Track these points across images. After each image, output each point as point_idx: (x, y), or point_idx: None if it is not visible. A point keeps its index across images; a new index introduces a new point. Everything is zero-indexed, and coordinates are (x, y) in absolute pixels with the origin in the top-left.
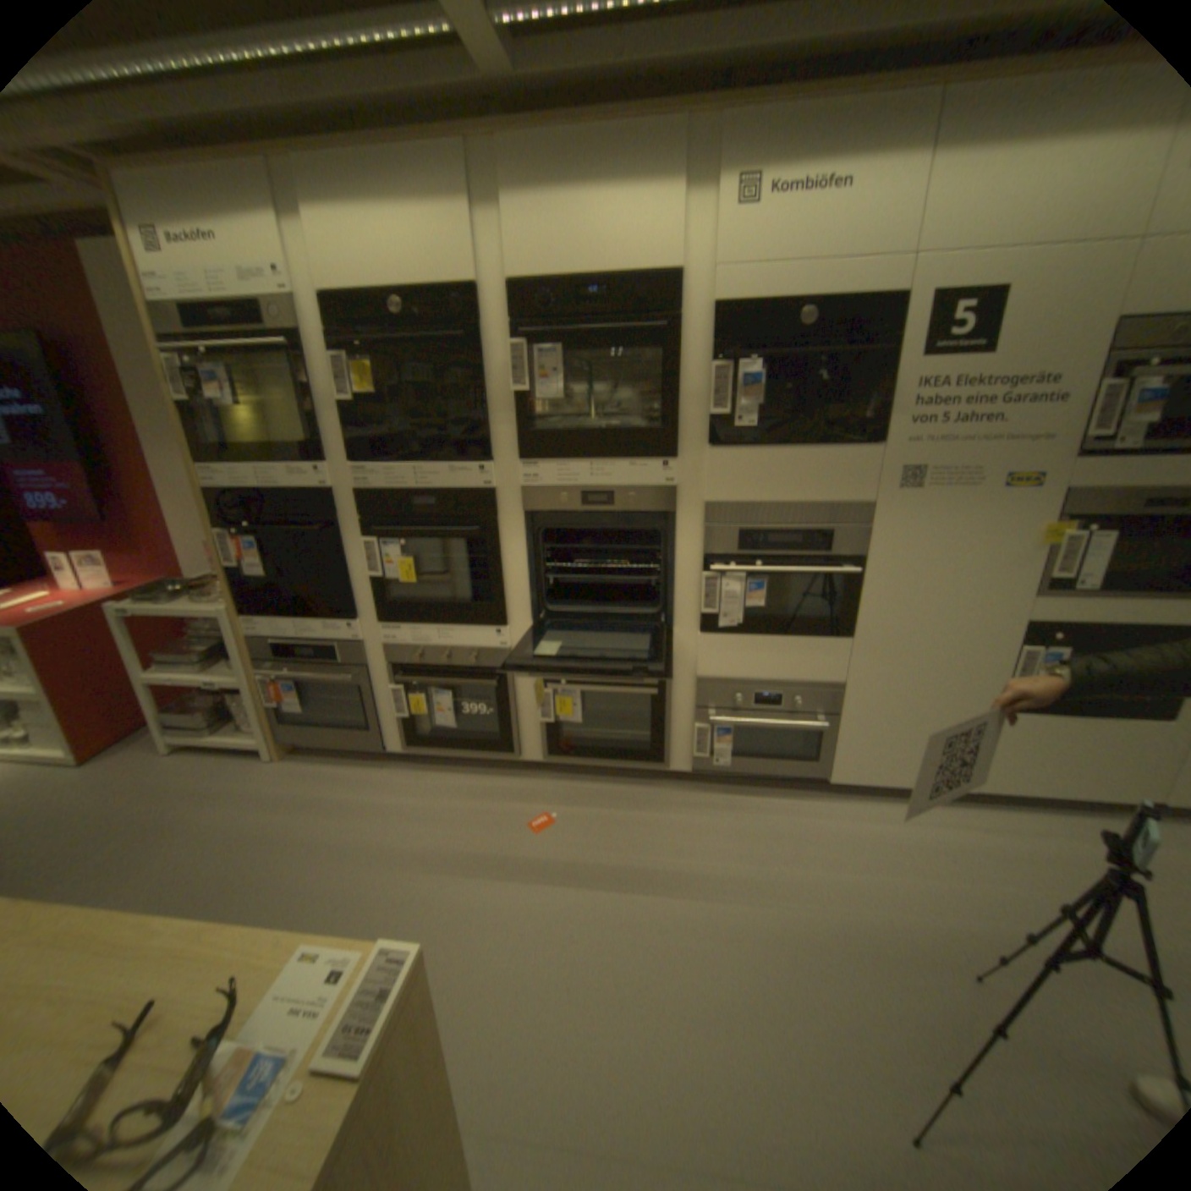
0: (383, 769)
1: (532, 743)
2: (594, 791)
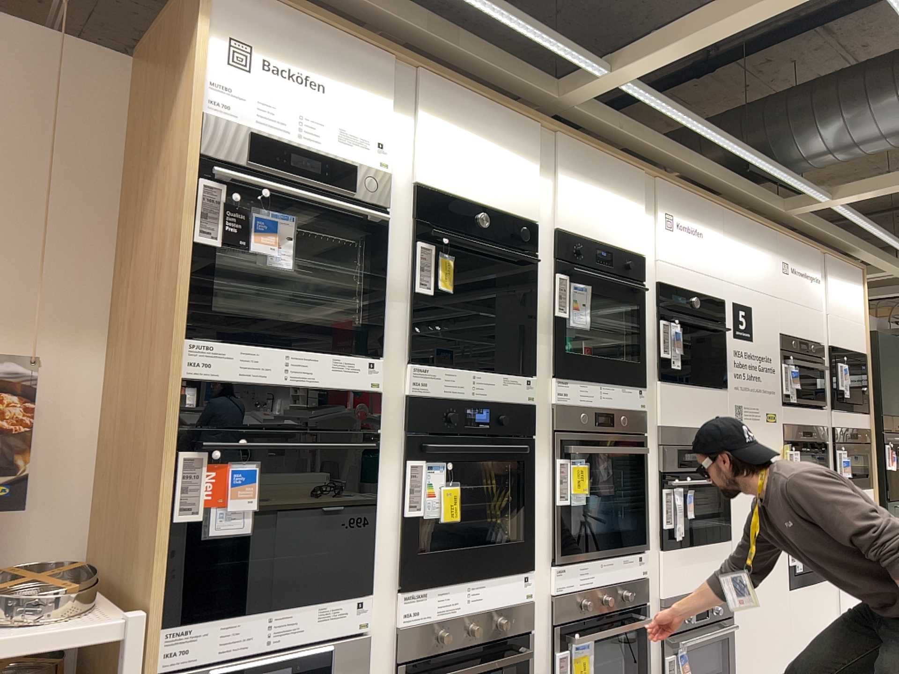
0: None
1: None
2: None
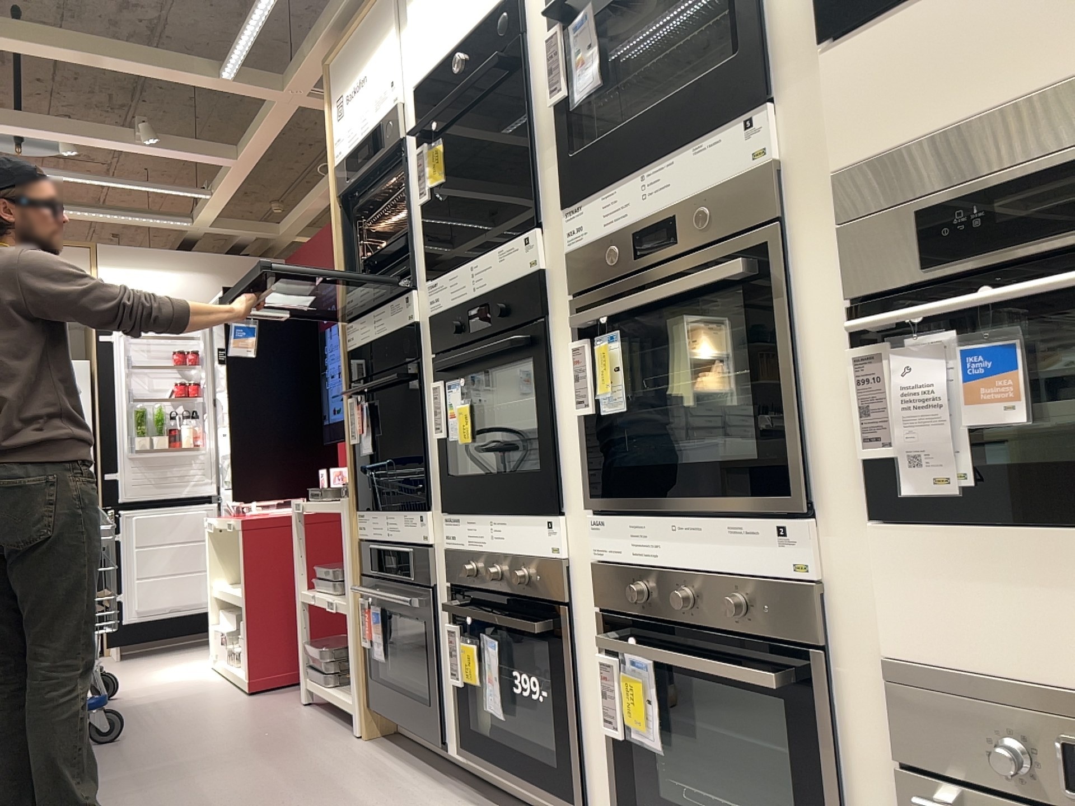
0: (445, 783)
1: (604, 785)
2: None
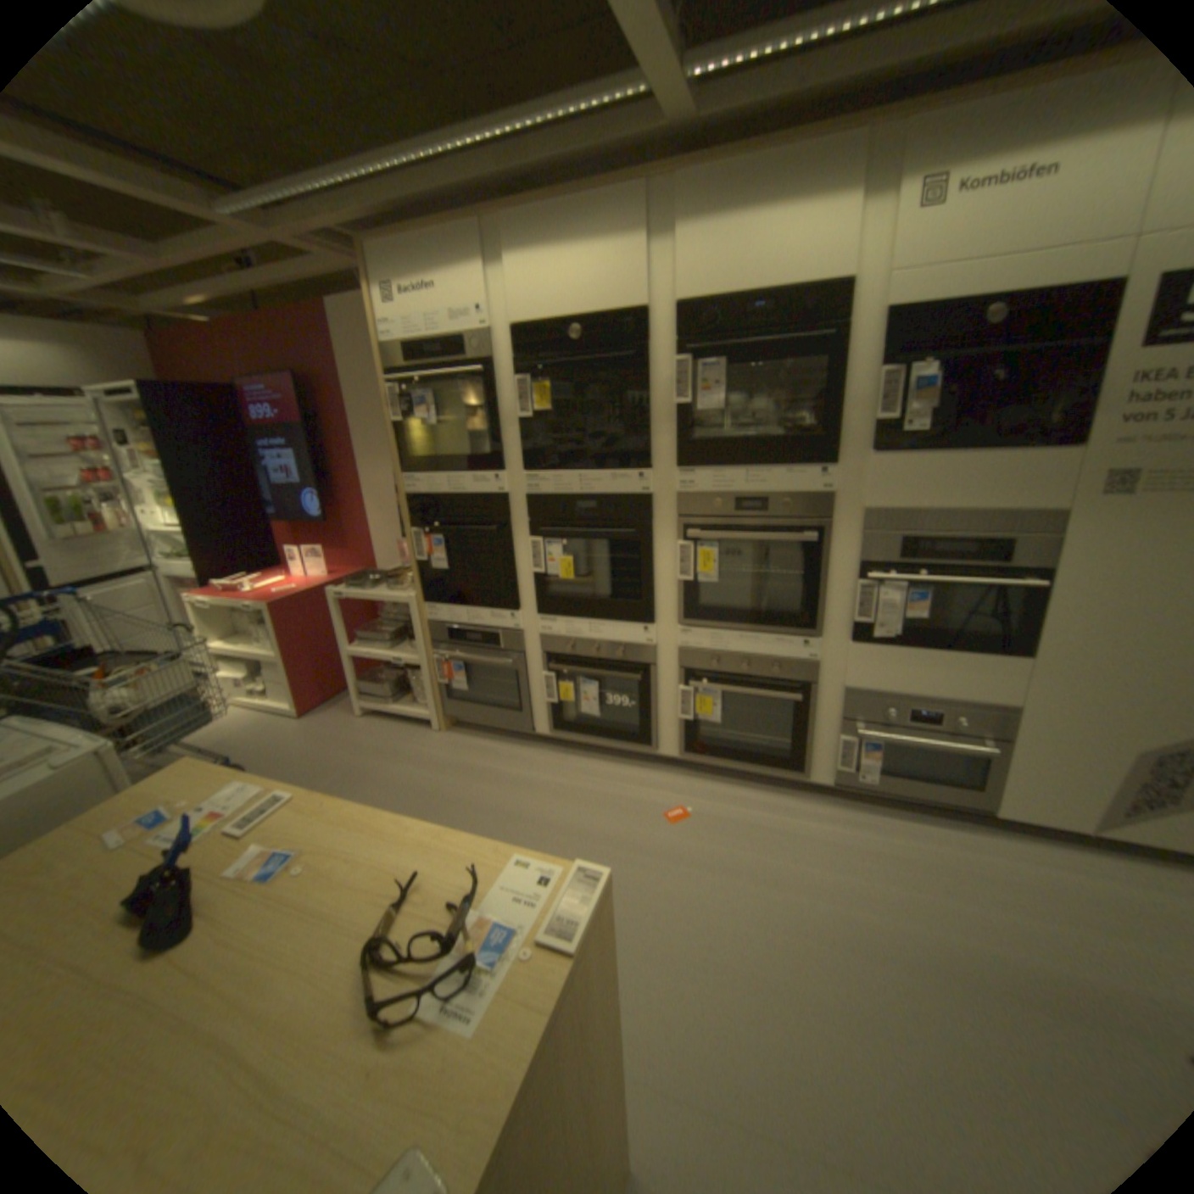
0: (531, 748)
1: (670, 739)
2: (729, 793)
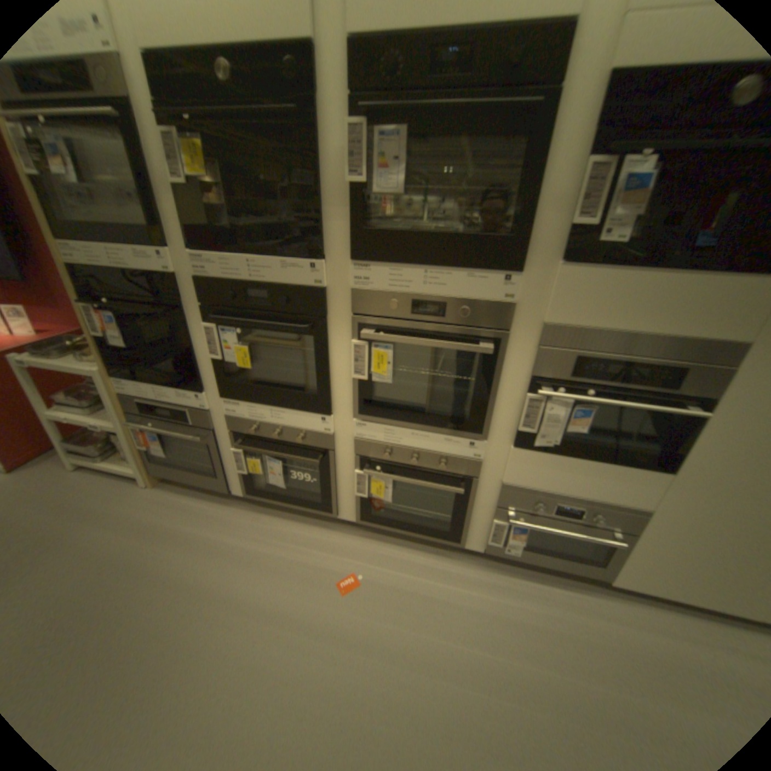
0: (230, 505)
1: (349, 507)
2: (397, 554)
